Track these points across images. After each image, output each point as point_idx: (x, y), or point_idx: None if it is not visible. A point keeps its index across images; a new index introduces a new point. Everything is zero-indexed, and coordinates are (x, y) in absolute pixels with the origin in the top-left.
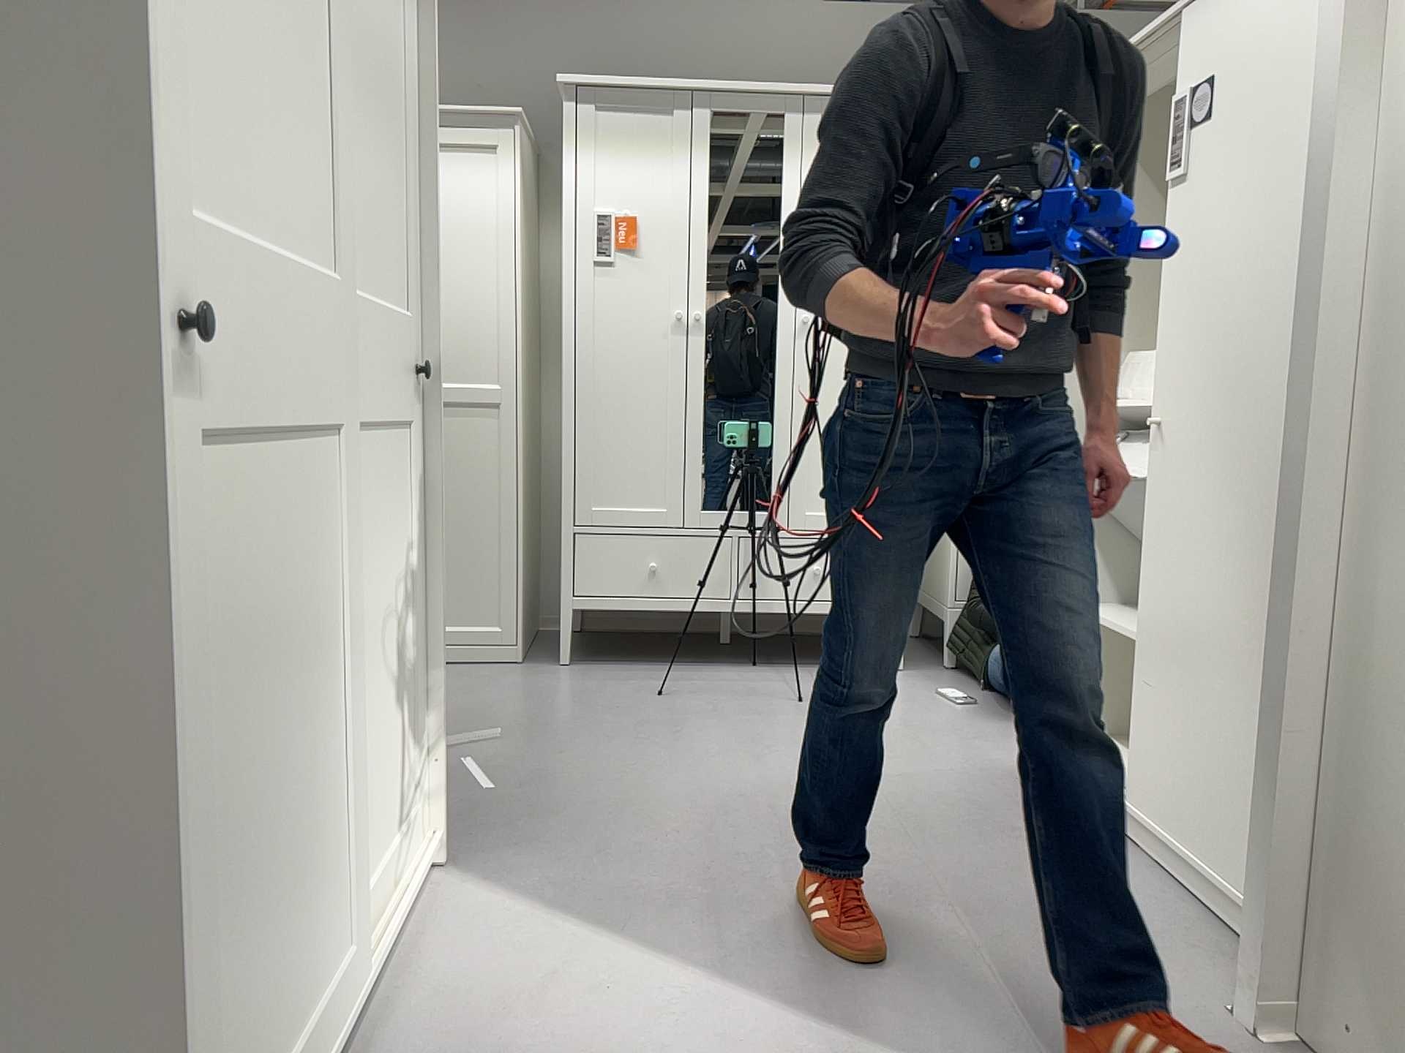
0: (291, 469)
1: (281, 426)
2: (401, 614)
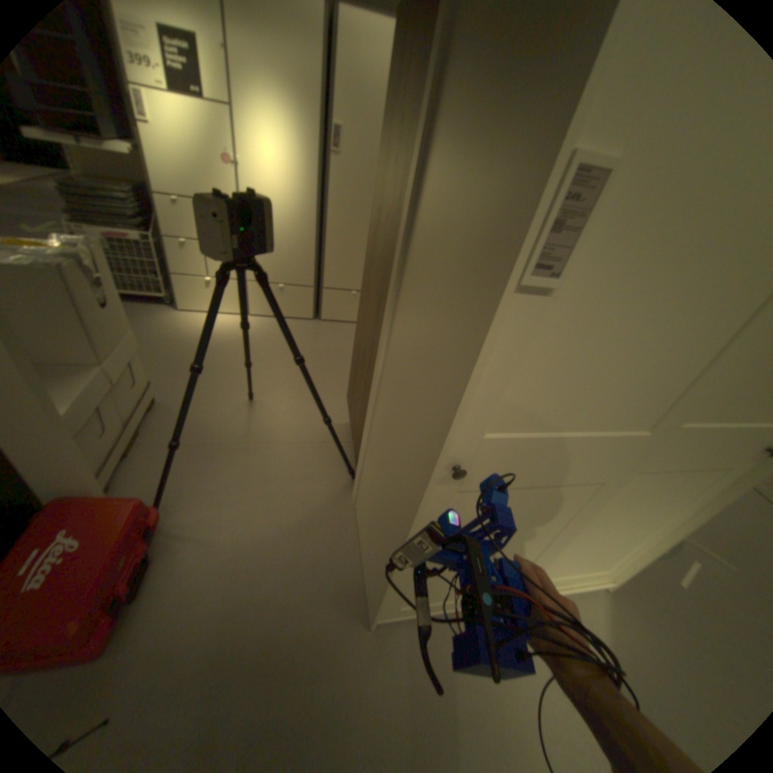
0: (557, 492)
1: (553, 483)
2: (657, 525)
